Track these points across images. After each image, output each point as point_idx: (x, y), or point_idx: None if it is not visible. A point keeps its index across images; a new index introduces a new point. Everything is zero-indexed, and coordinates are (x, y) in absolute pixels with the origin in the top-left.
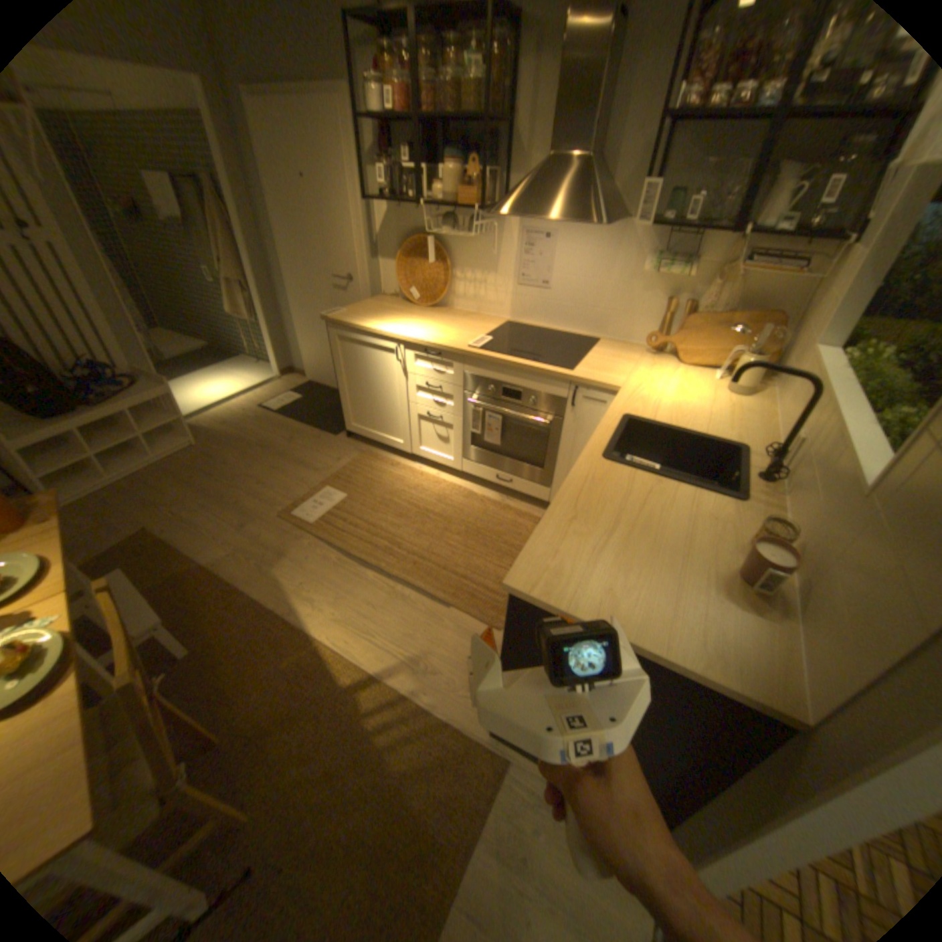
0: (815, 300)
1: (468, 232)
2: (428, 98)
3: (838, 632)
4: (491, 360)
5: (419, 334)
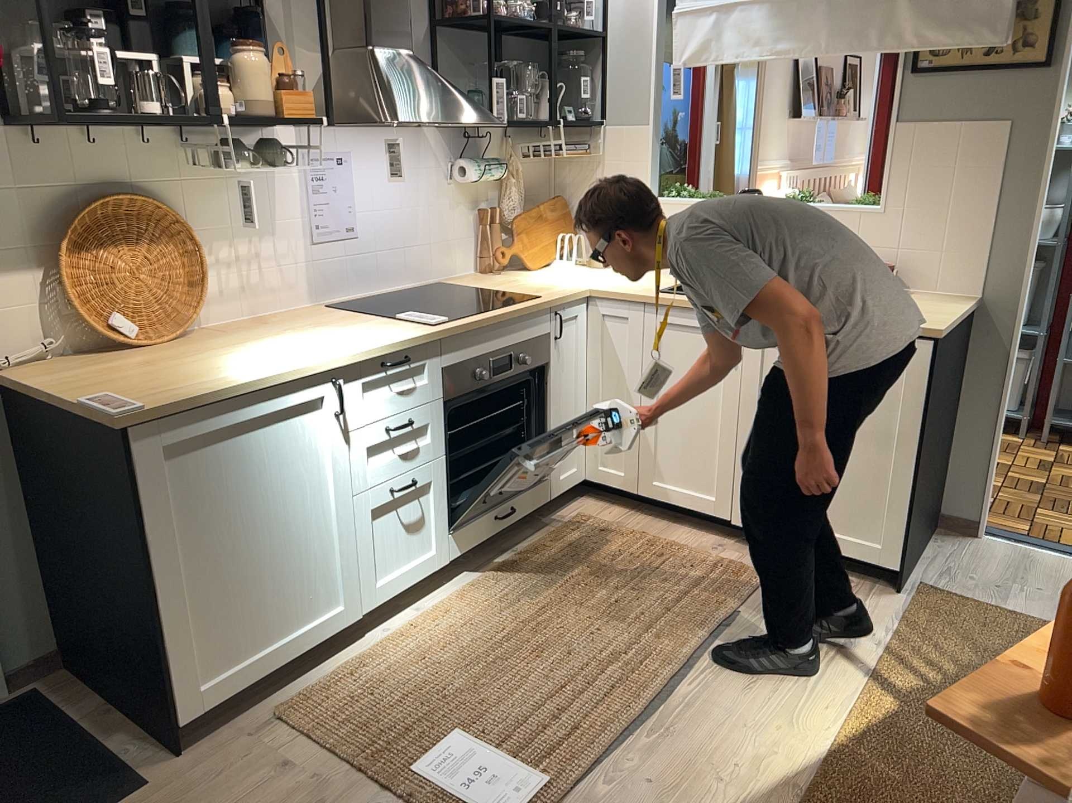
0: (569, 180)
1: (212, 174)
2: None
3: (942, 262)
4: (479, 324)
5: (344, 346)
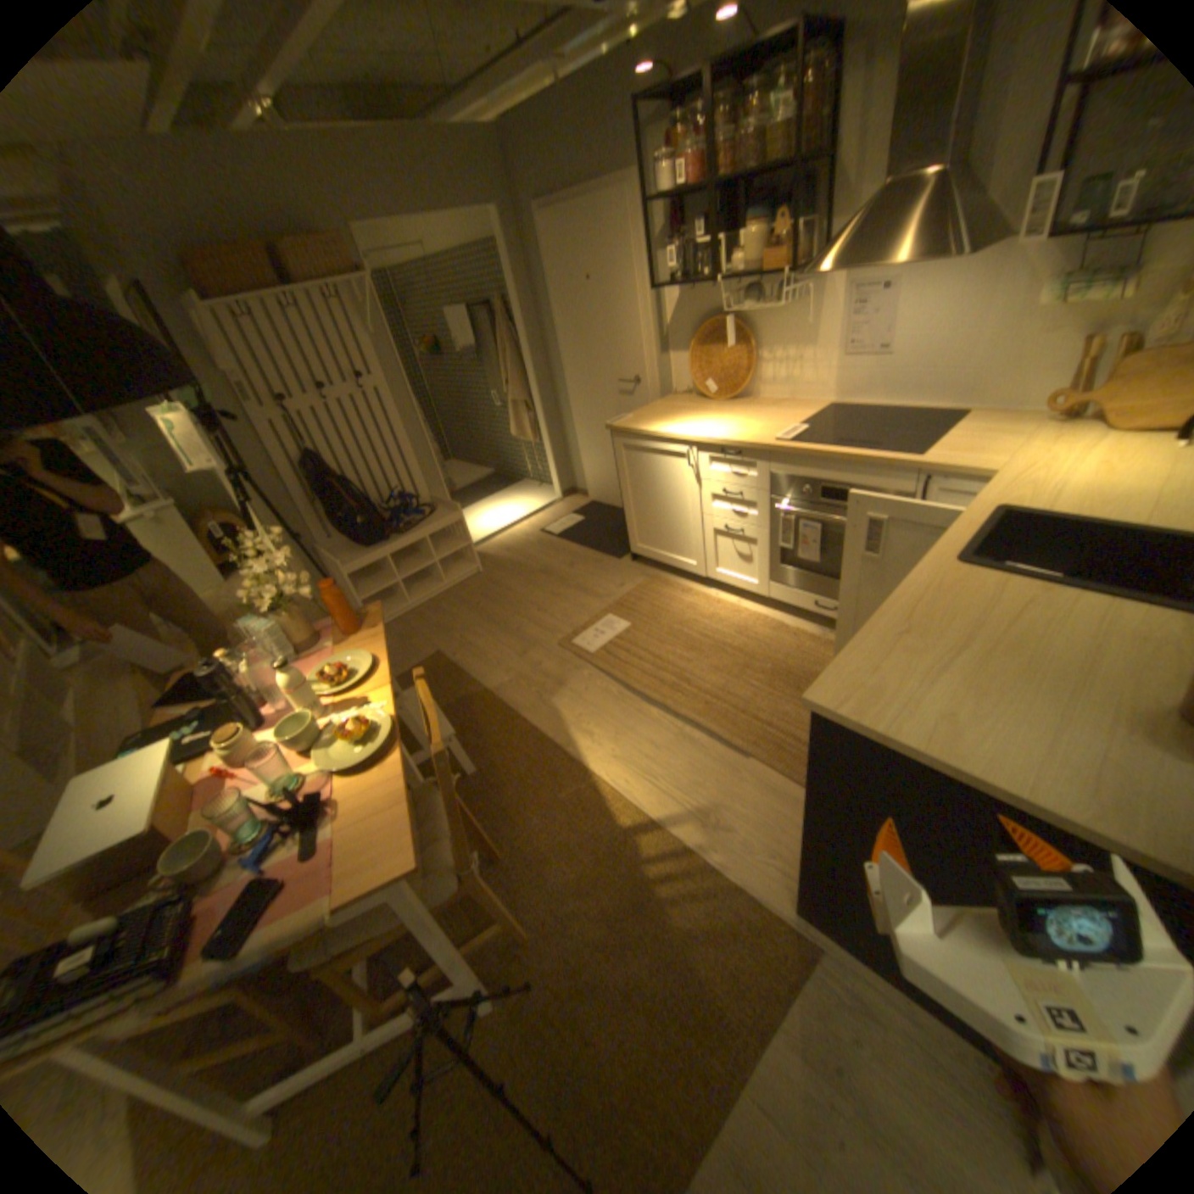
0: None
1: (777, 301)
2: (725, 157)
3: None
4: (804, 453)
5: (714, 432)
